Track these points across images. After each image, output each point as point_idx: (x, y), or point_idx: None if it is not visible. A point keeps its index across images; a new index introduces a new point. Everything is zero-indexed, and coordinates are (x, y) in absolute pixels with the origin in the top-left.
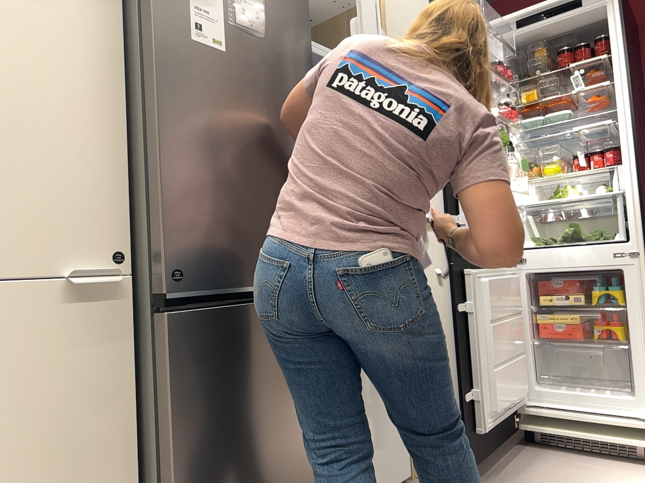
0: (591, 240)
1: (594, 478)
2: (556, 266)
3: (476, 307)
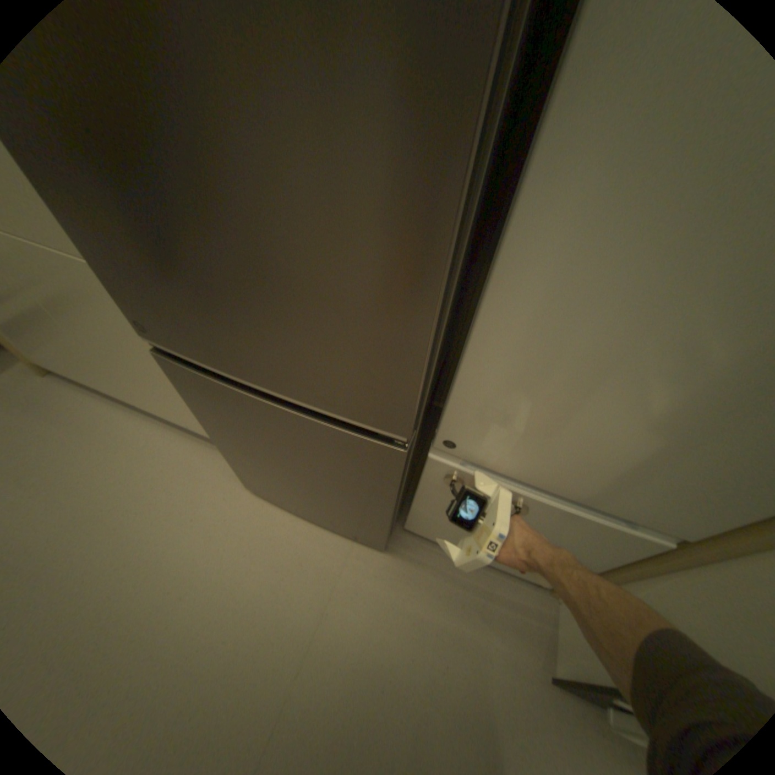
0: None
1: None
2: None
3: None
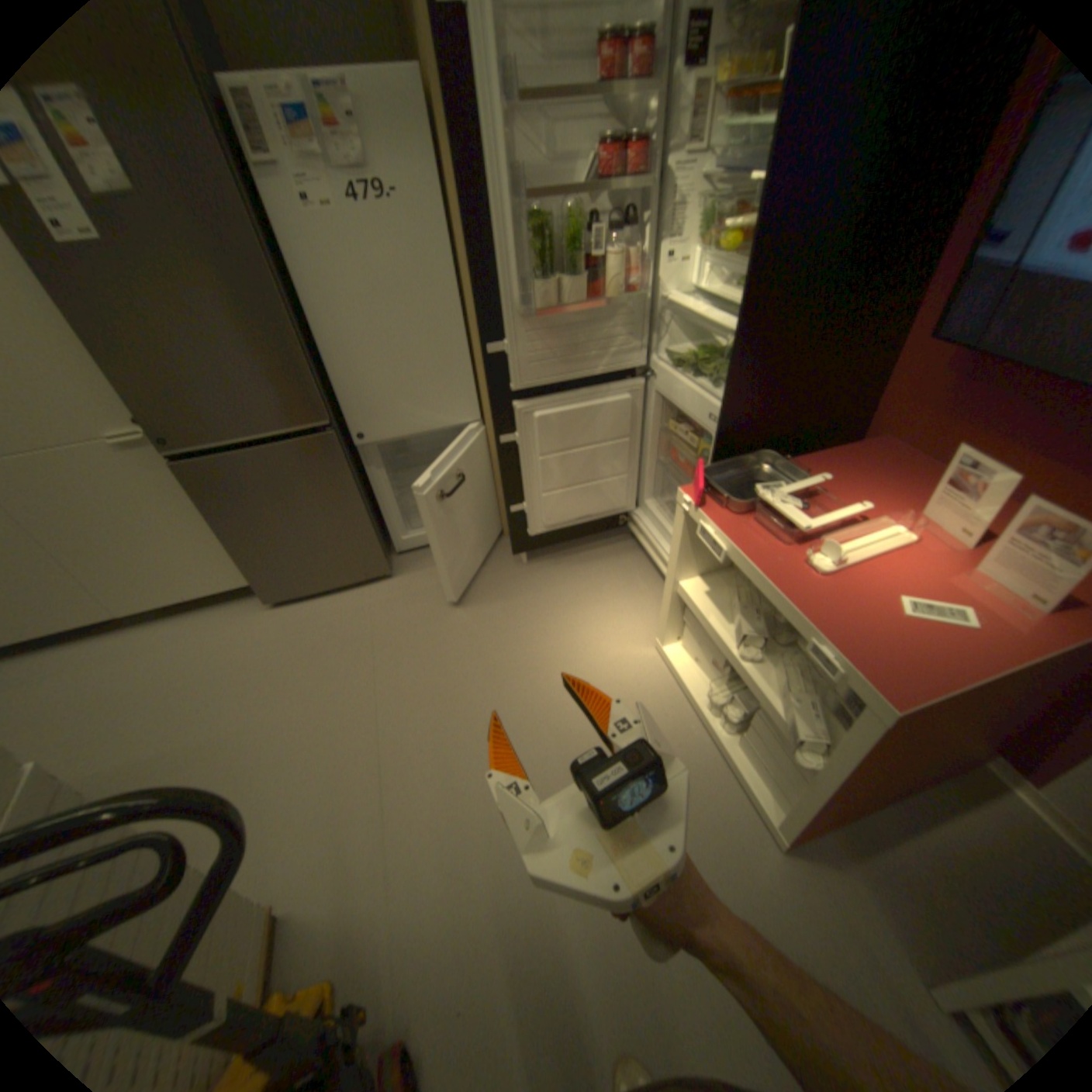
0: (701, 385)
1: (617, 595)
2: (673, 398)
3: (522, 442)
